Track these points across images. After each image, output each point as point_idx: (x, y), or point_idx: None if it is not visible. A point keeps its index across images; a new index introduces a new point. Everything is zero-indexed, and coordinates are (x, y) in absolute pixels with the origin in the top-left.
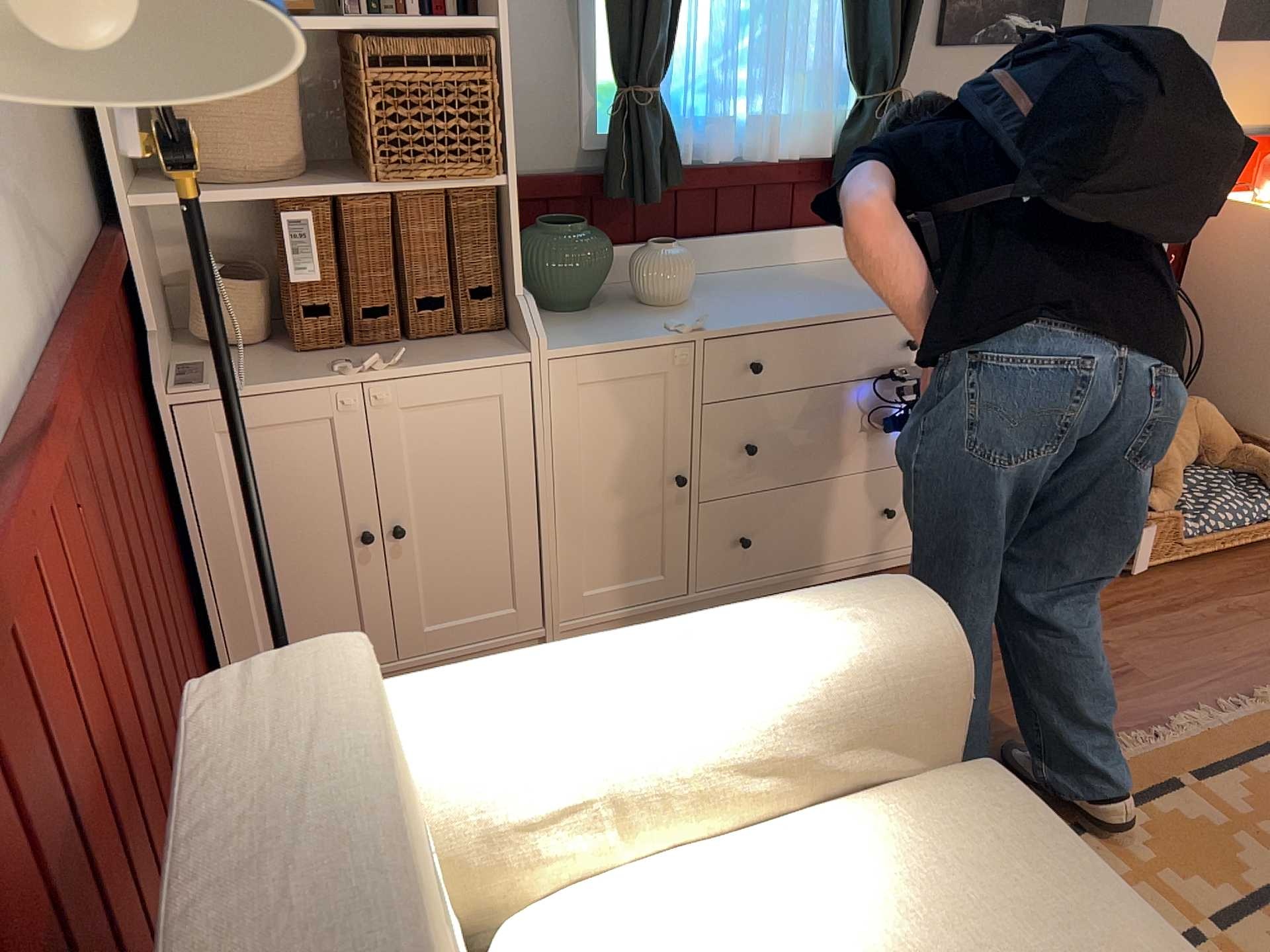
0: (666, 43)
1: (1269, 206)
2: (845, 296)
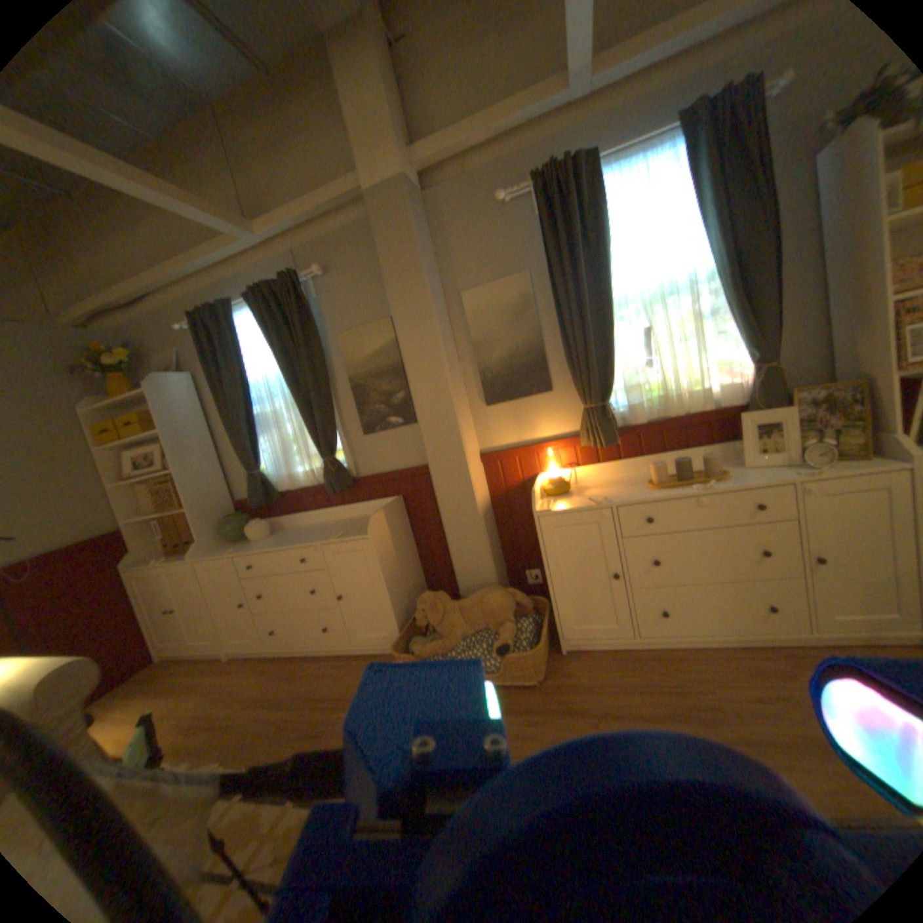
0: (250, 458)
1: (547, 480)
2: (297, 538)
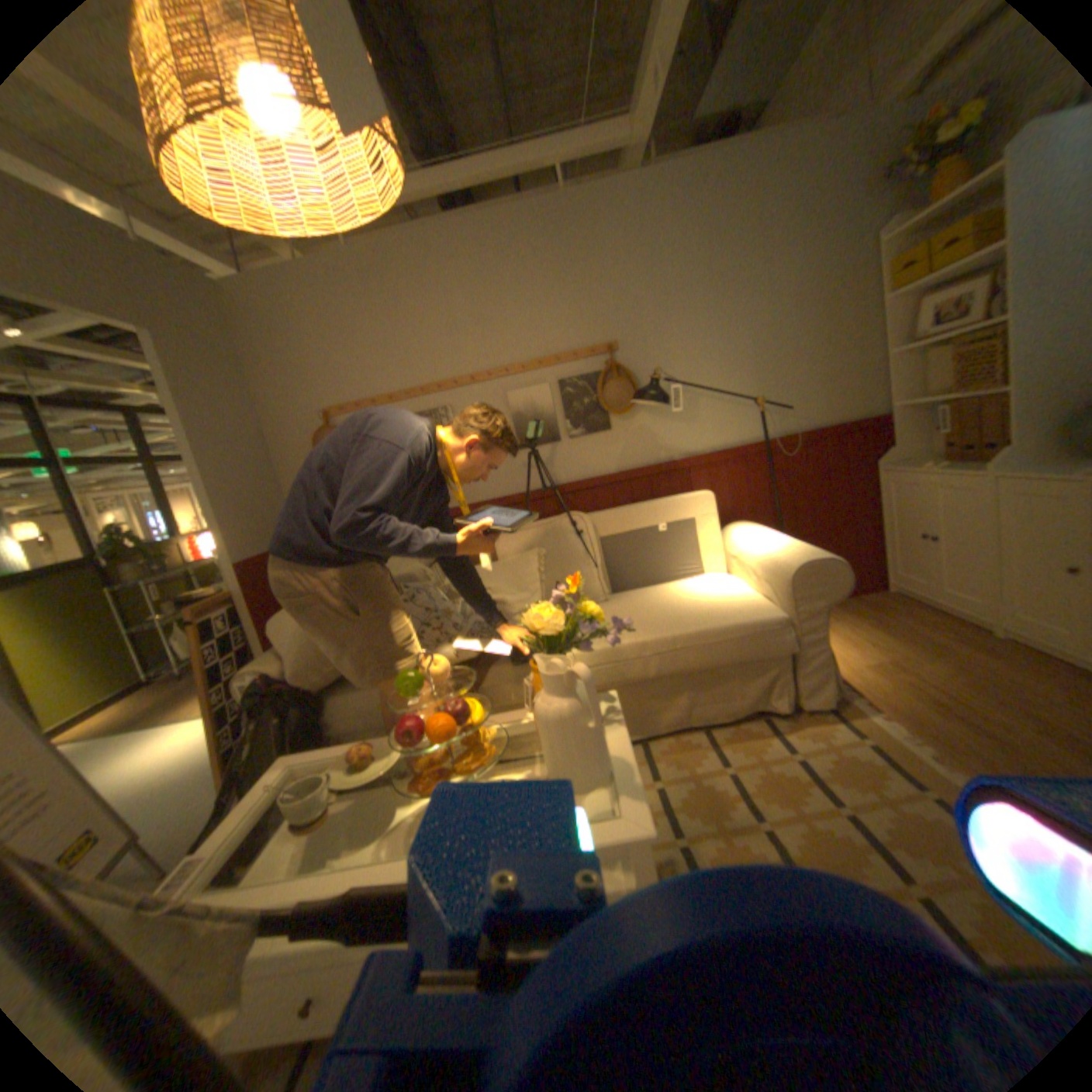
0: None
1: None
2: None
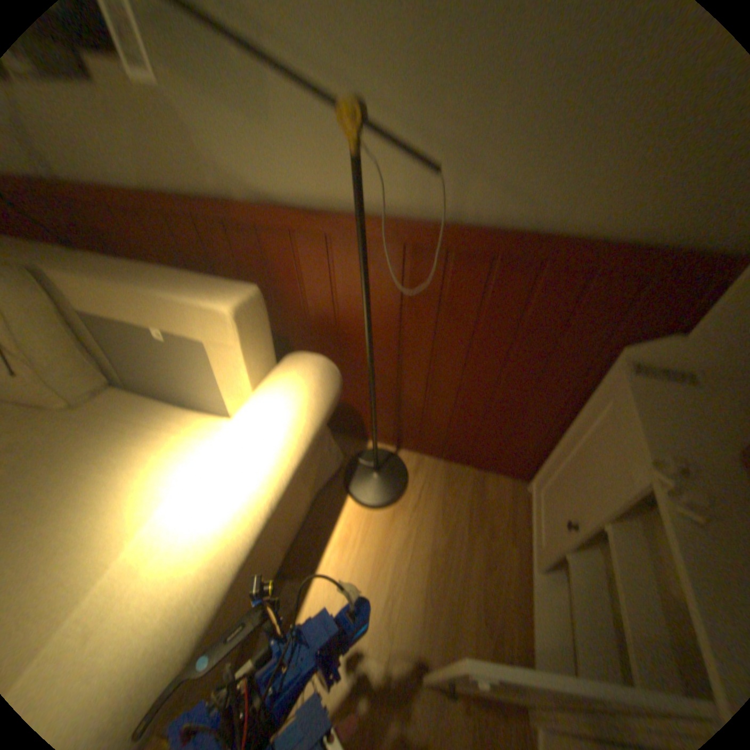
0: None
1: None
2: None
